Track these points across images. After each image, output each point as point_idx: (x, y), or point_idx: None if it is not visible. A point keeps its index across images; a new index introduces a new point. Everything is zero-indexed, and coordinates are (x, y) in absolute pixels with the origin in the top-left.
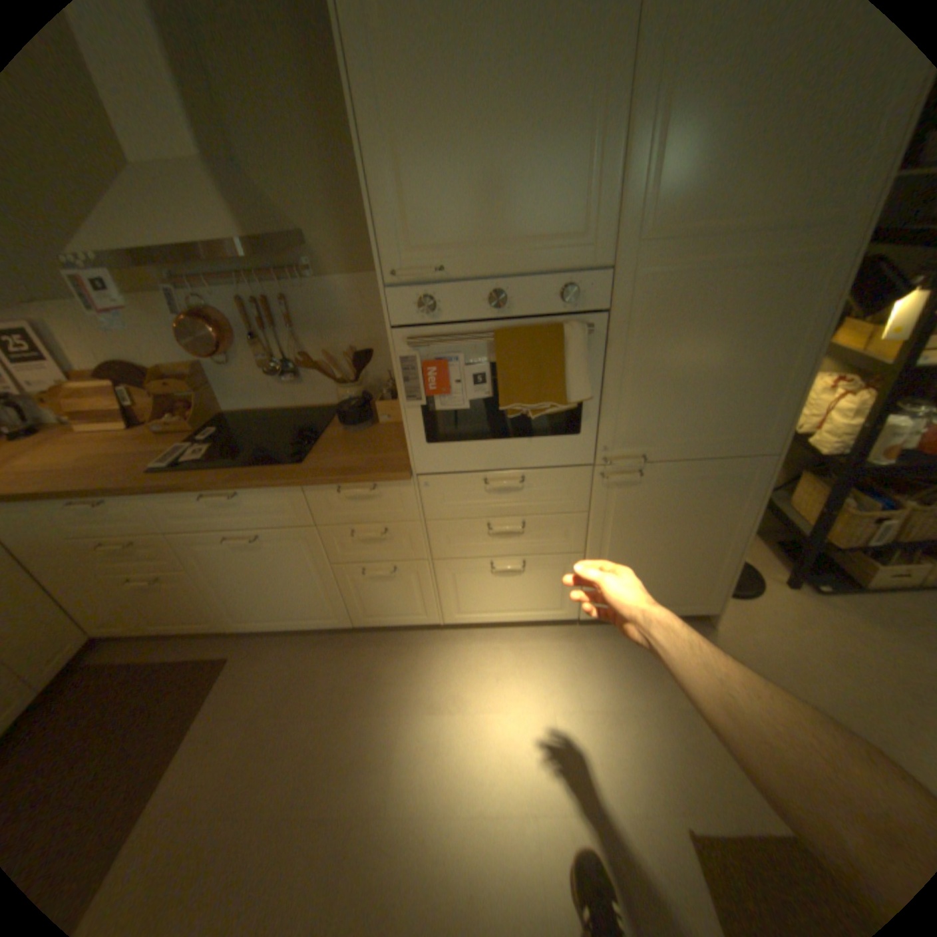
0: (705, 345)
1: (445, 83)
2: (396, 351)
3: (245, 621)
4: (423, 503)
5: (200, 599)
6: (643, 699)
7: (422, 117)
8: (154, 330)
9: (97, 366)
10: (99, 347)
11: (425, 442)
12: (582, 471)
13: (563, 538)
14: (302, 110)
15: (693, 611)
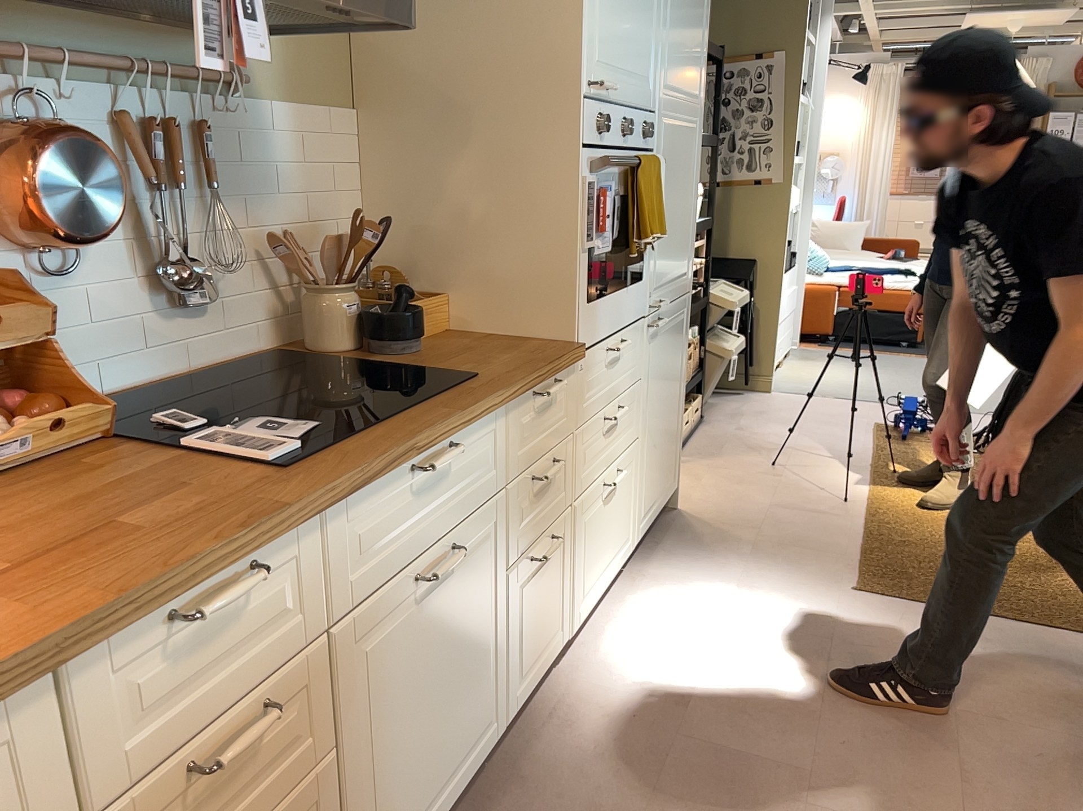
0: (676, 189)
1: None
2: (584, 176)
3: None
4: (577, 401)
5: None
6: (730, 566)
7: None
8: None
9: None
10: None
11: (586, 300)
12: (642, 324)
13: (633, 421)
14: None
15: (671, 489)
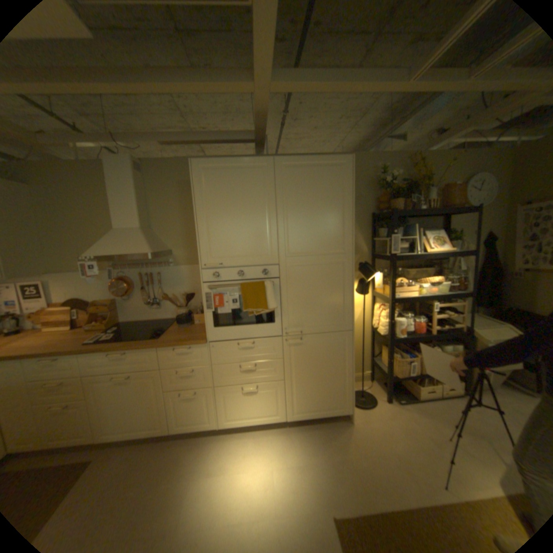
0: (313, 289)
1: (224, 217)
2: (204, 291)
3: (108, 434)
4: (211, 356)
5: (87, 420)
6: (317, 460)
7: (217, 224)
8: (98, 286)
9: (66, 301)
10: (69, 293)
11: (213, 327)
12: (278, 339)
13: (274, 373)
14: (178, 215)
15: (340, 413)
